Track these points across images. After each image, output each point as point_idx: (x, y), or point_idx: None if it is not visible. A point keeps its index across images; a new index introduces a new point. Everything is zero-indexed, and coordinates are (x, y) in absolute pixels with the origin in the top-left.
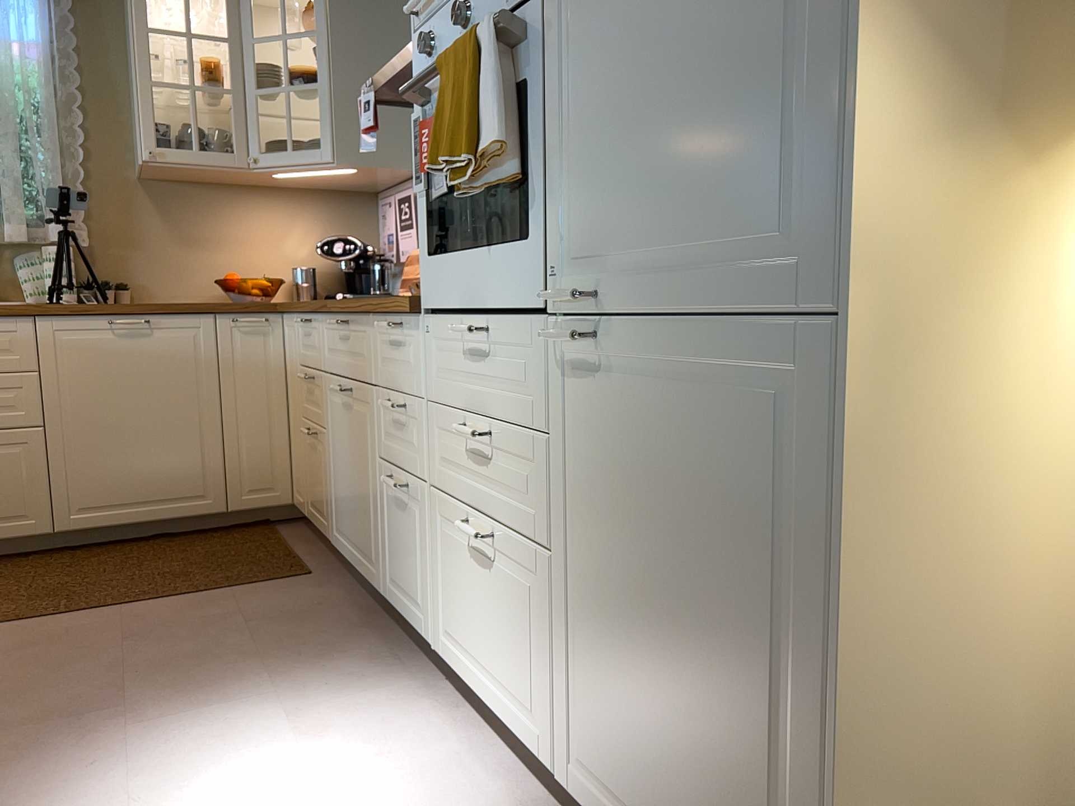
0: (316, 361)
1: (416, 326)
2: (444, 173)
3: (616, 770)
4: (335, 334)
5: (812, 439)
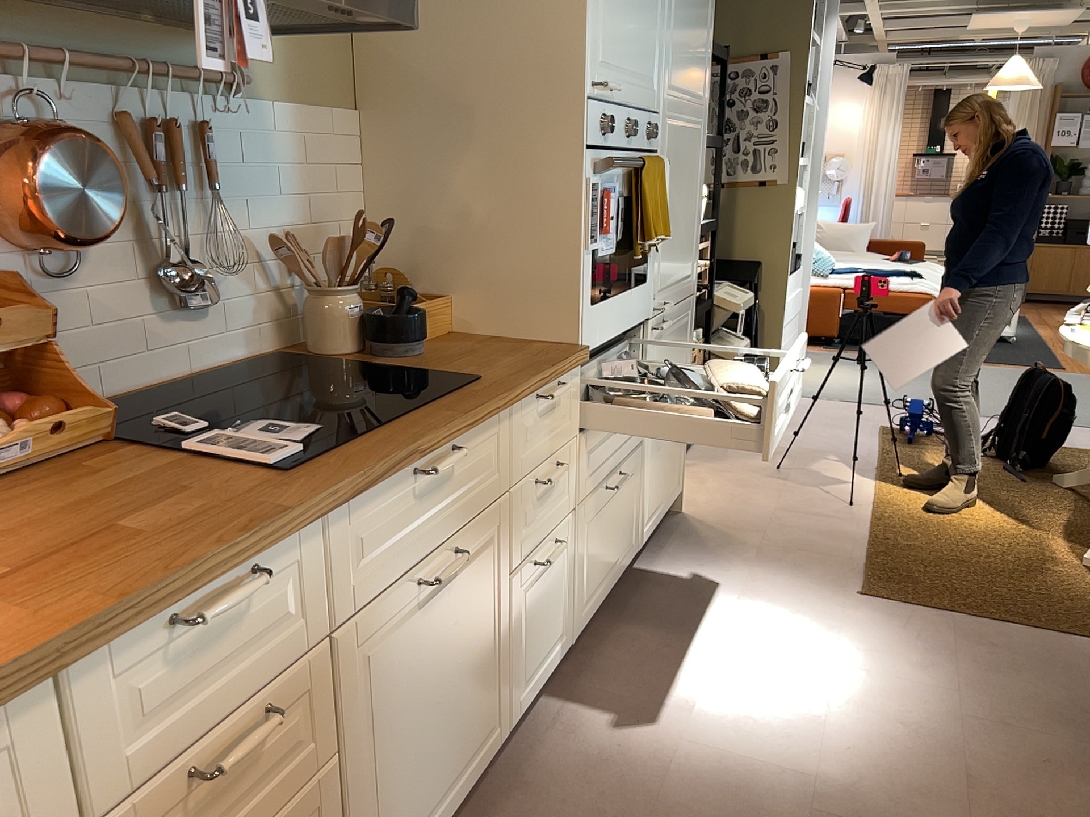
0: (282, 651)
1: (574, 374)
2: (612, 237)
3: (655, 498)
4: (396, 507)
5: (690, 327)
